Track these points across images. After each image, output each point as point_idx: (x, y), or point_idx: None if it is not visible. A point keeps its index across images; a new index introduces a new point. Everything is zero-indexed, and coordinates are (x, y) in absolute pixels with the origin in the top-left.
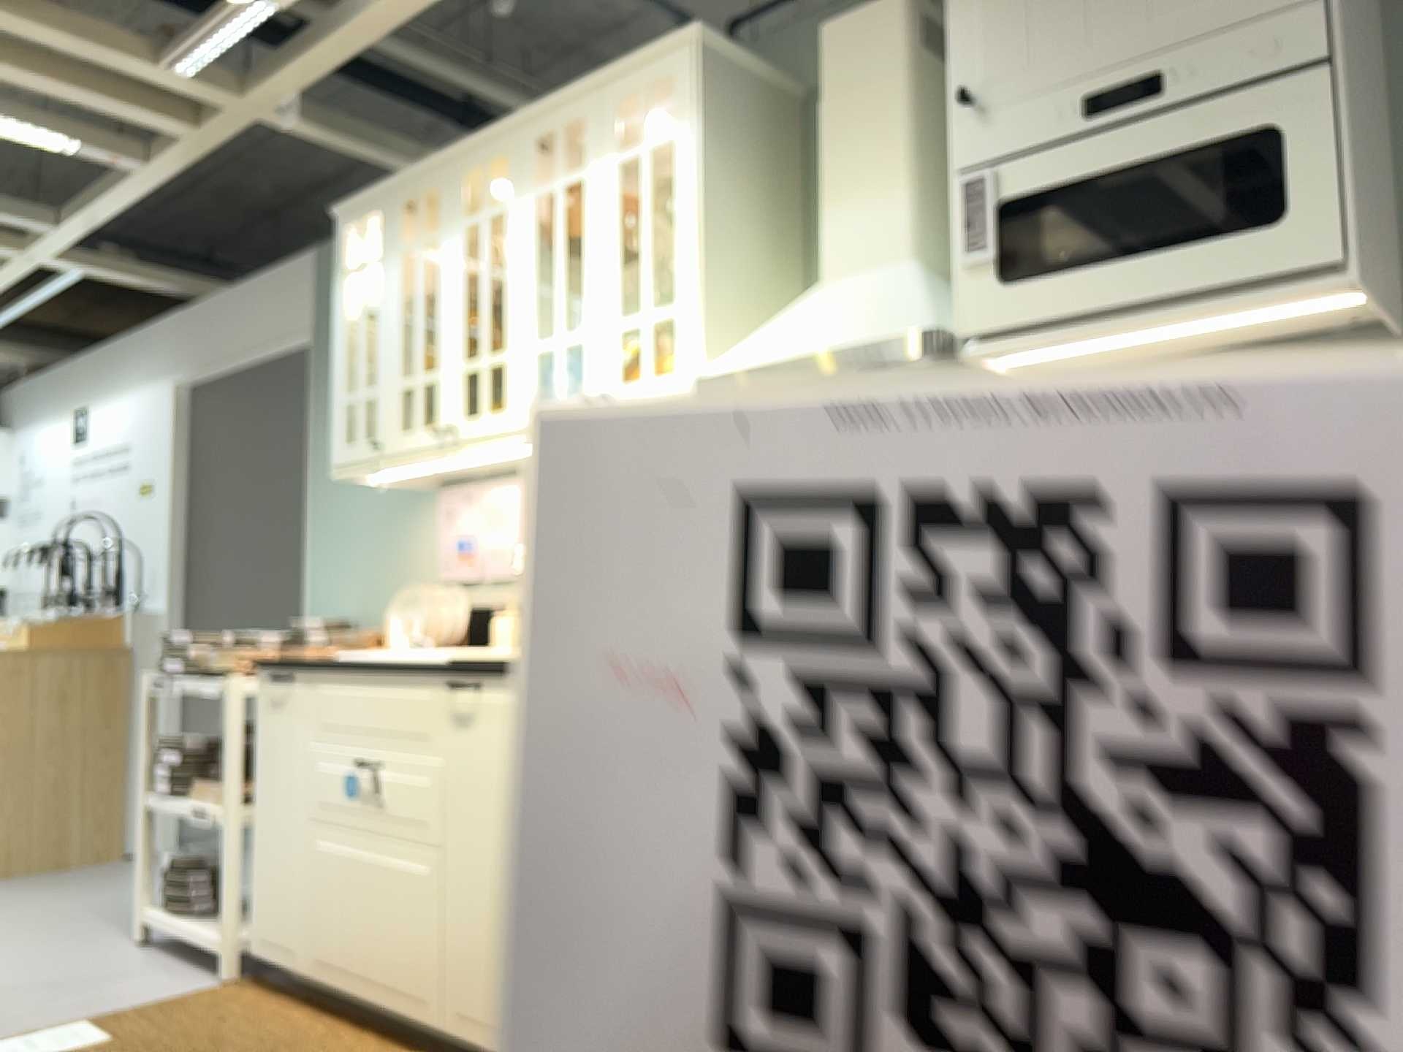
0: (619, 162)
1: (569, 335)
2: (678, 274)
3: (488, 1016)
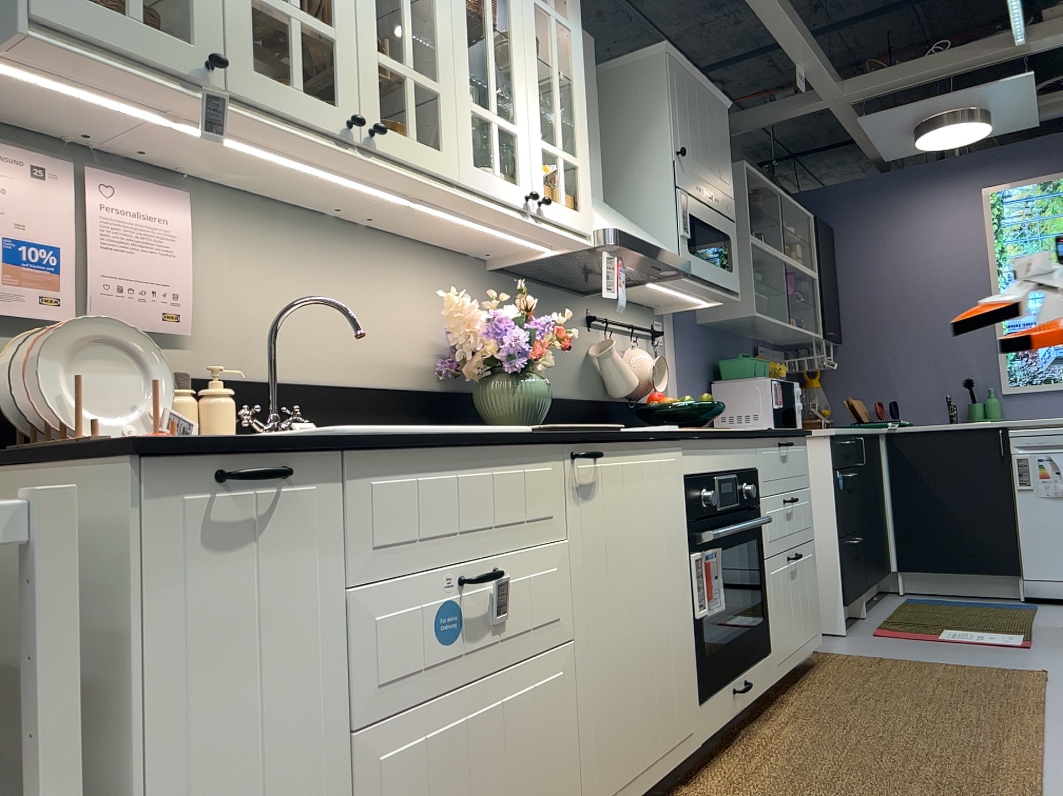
0: (537, 4)
1: (504, 120)
2: (580, 138)
3: (624, 773)
